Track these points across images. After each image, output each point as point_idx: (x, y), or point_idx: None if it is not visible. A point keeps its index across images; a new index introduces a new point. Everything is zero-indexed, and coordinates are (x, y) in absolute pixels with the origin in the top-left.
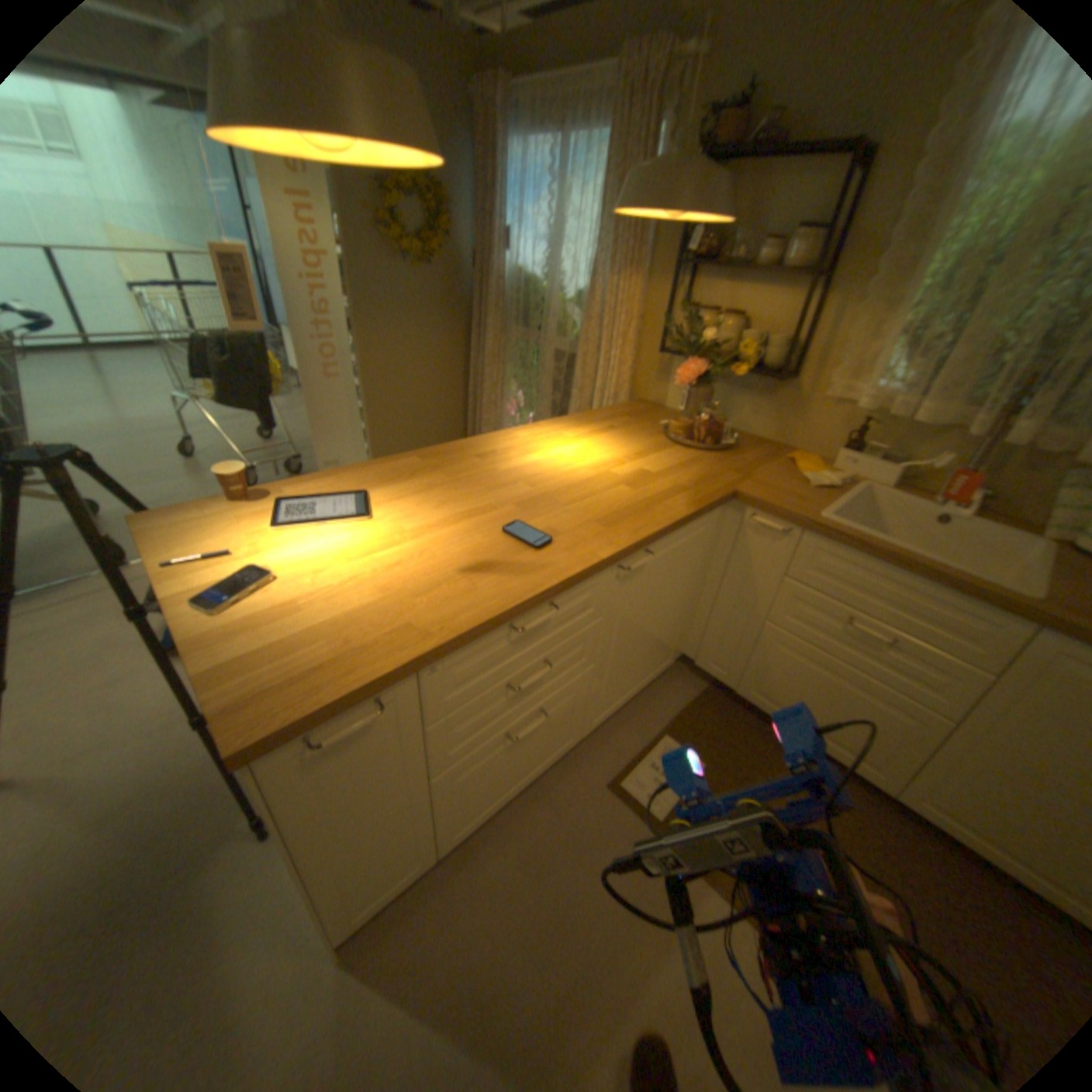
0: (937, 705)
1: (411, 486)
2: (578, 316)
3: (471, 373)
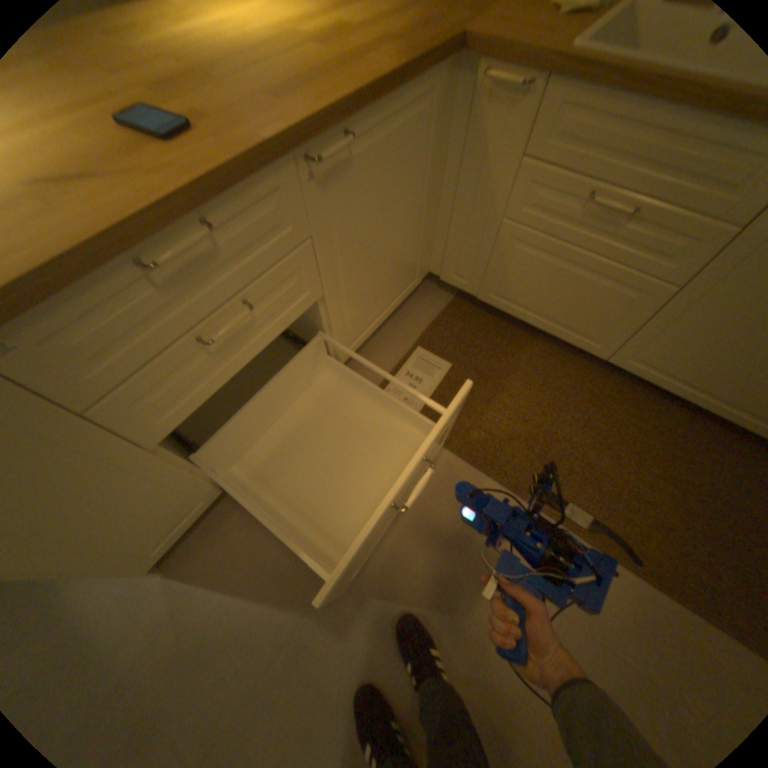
0: (665, 272)
1: None
2: None
3: None
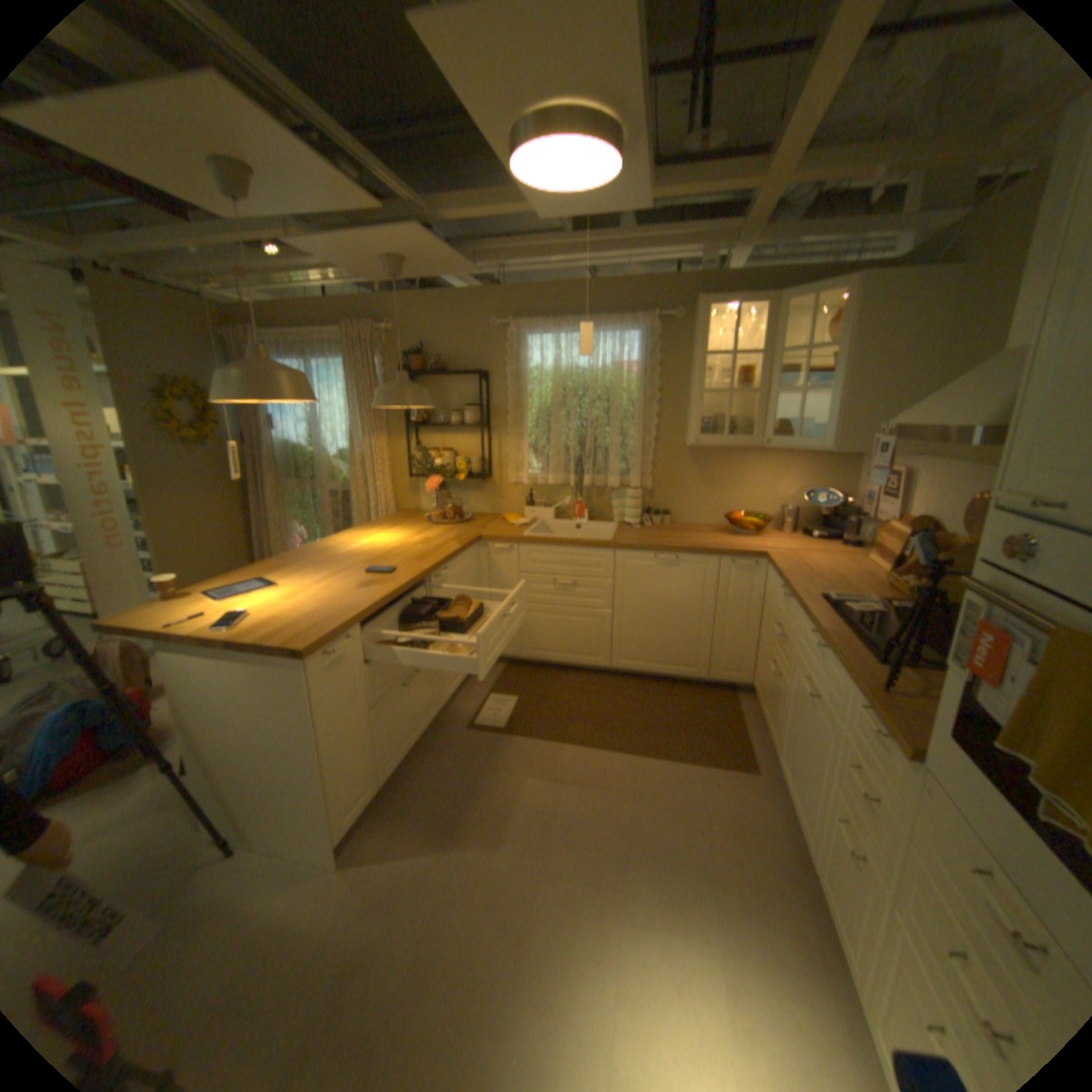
0: (600, 606)
1: (287, 572)
2: (343, 466)
3: (253, 522)
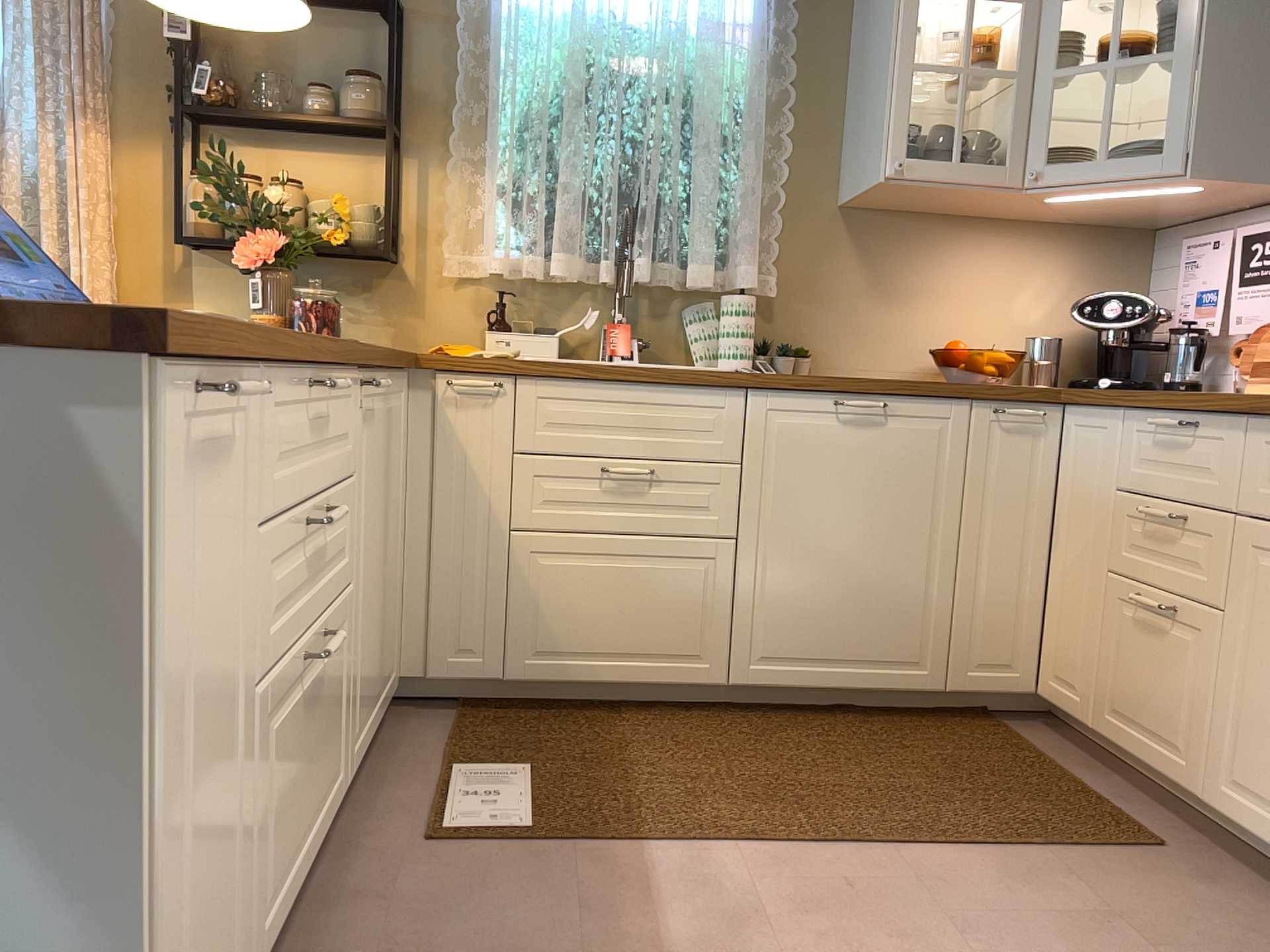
0: (711, 526)
1: None
2: None
3: None
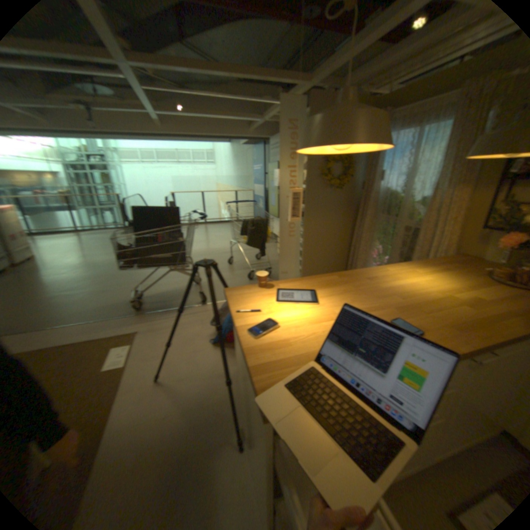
0: None
1: (335, 289)
2: (422, 208)
3: (354, 235)
